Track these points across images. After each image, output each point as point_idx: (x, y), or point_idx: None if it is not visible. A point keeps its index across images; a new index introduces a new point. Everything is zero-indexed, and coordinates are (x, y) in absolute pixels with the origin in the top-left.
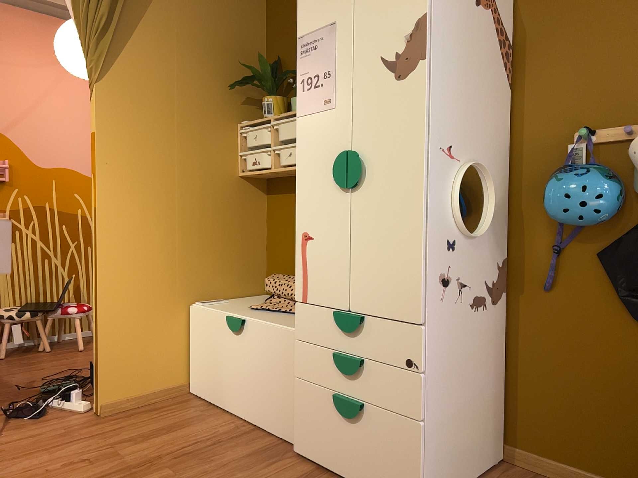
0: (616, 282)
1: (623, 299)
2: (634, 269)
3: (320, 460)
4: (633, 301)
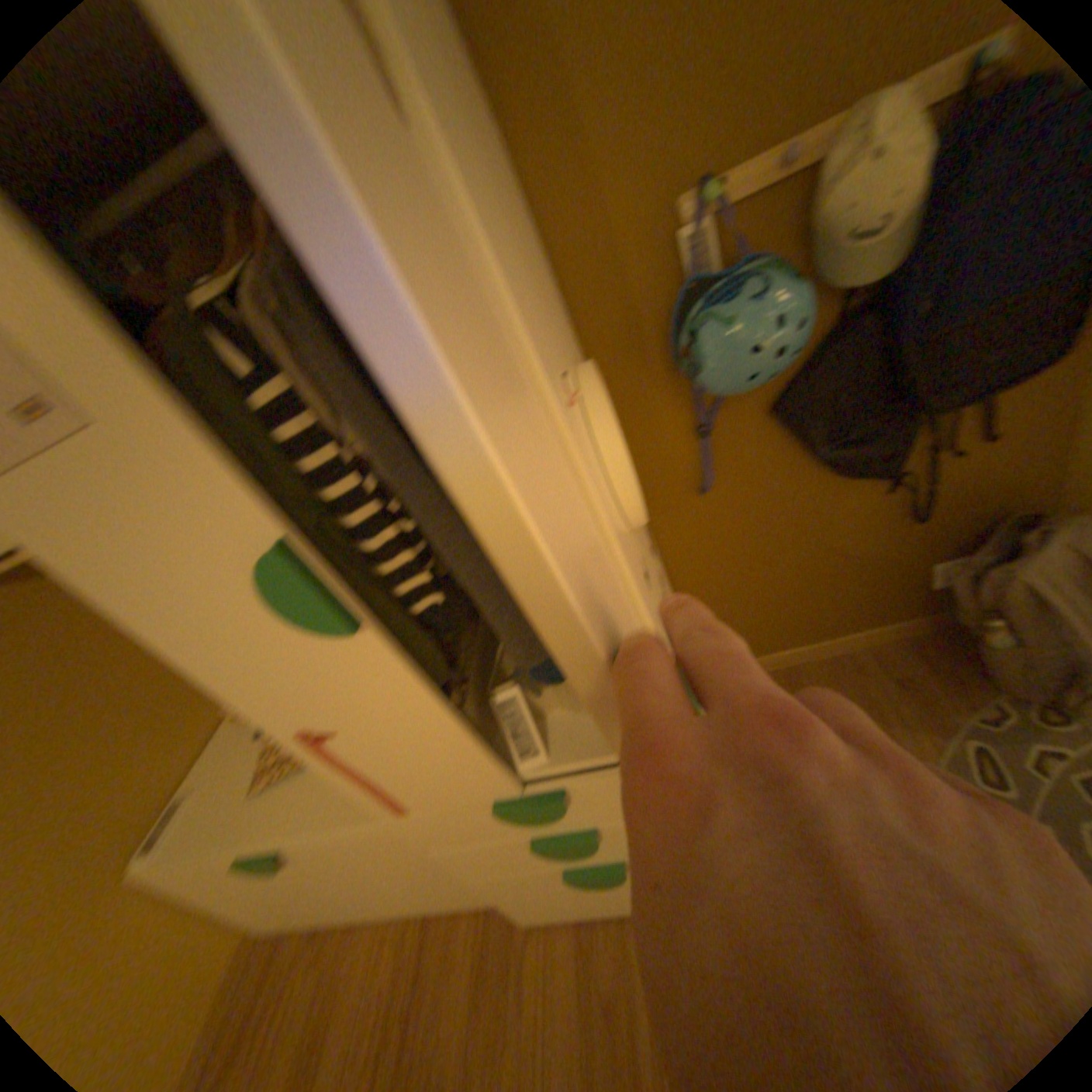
0: (812, 442)
1: (821, 458)
2: (836, 413)
3: (575, 917)
4: (839, 456)
